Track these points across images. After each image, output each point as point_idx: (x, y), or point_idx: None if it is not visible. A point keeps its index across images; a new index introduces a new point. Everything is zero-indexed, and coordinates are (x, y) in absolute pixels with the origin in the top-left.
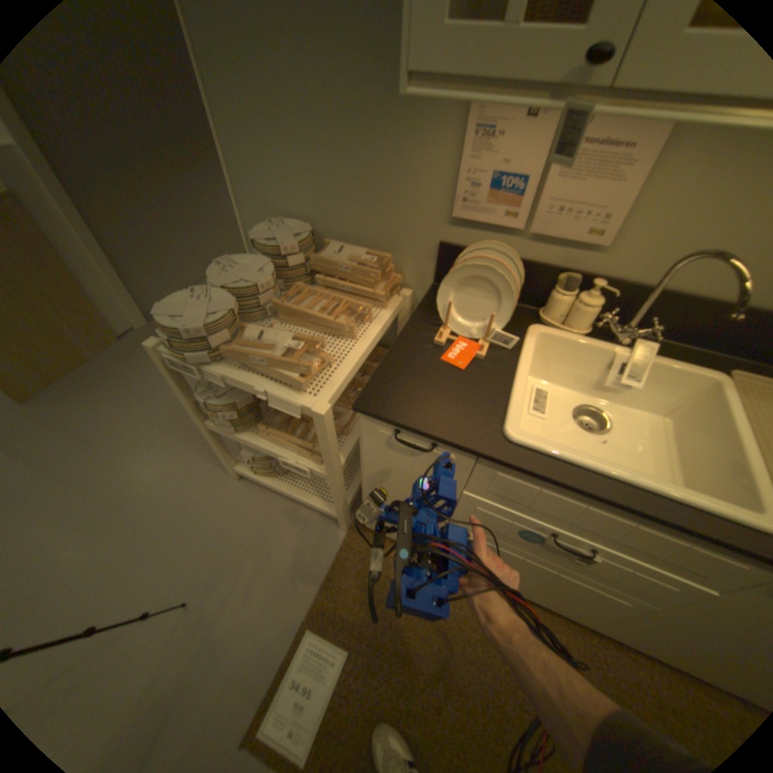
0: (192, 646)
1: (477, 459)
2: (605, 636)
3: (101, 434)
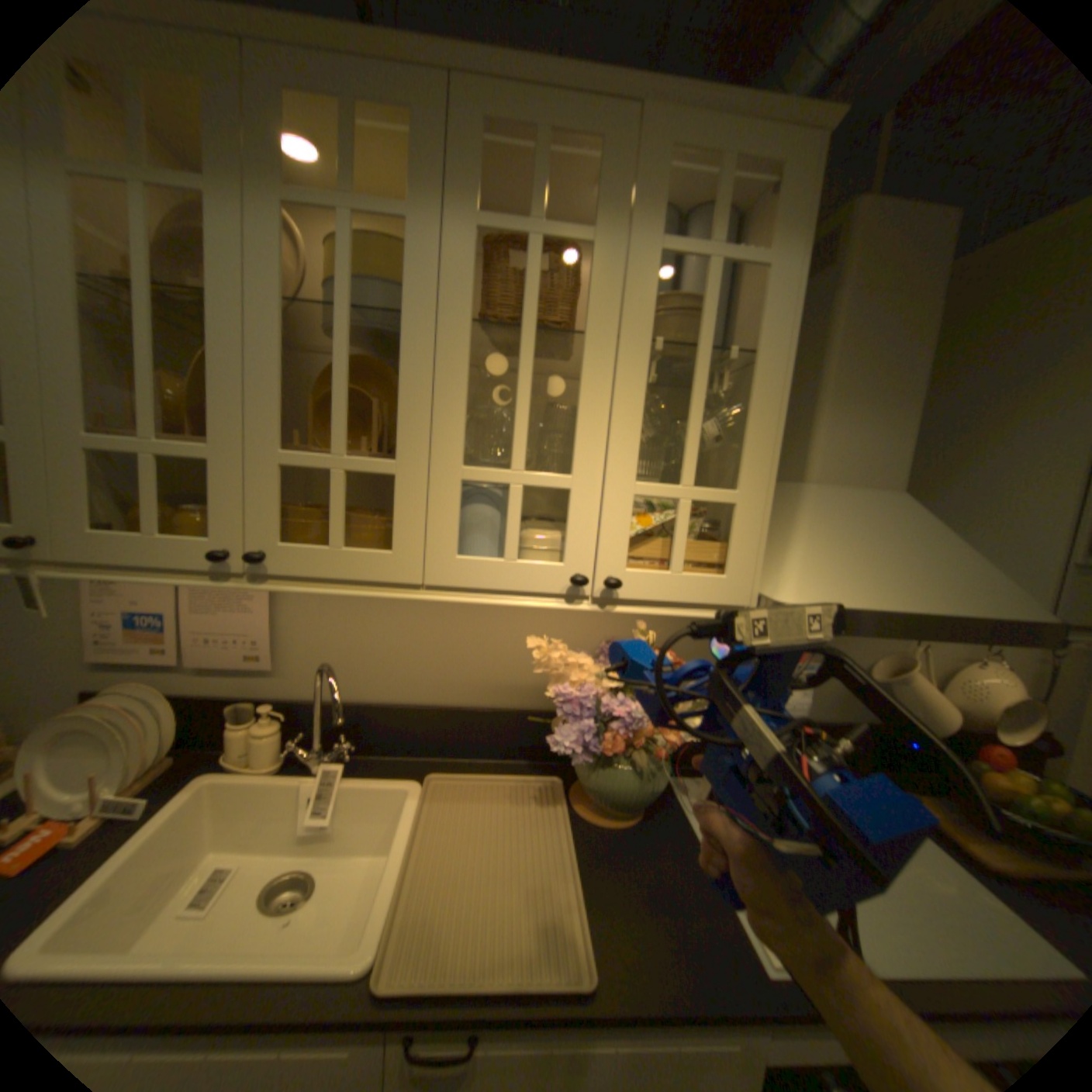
0: None
1: None
2: None
3: None
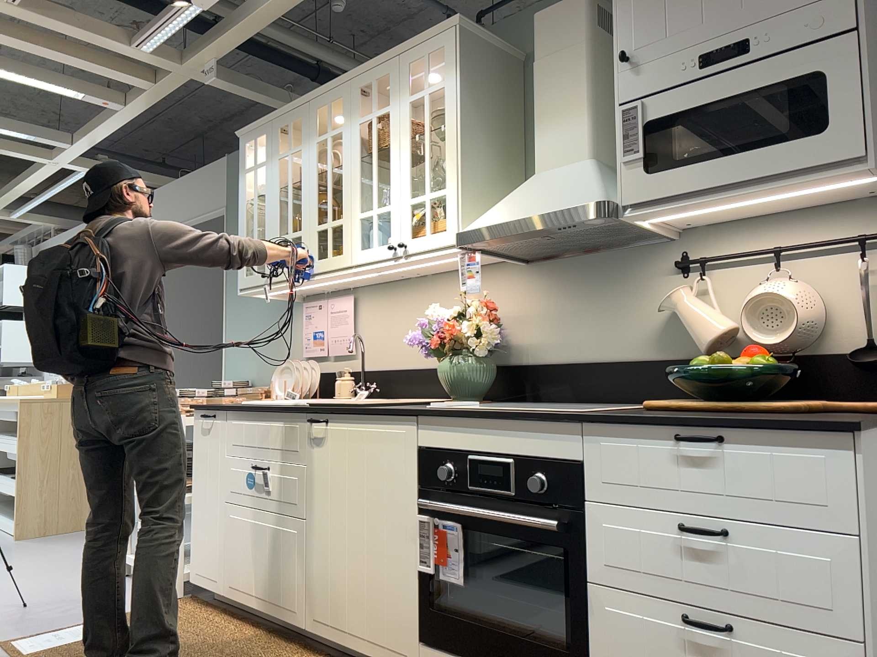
0: (12, 617)
1: (226, 415)
2: (310, 632)
3: (53, 552)
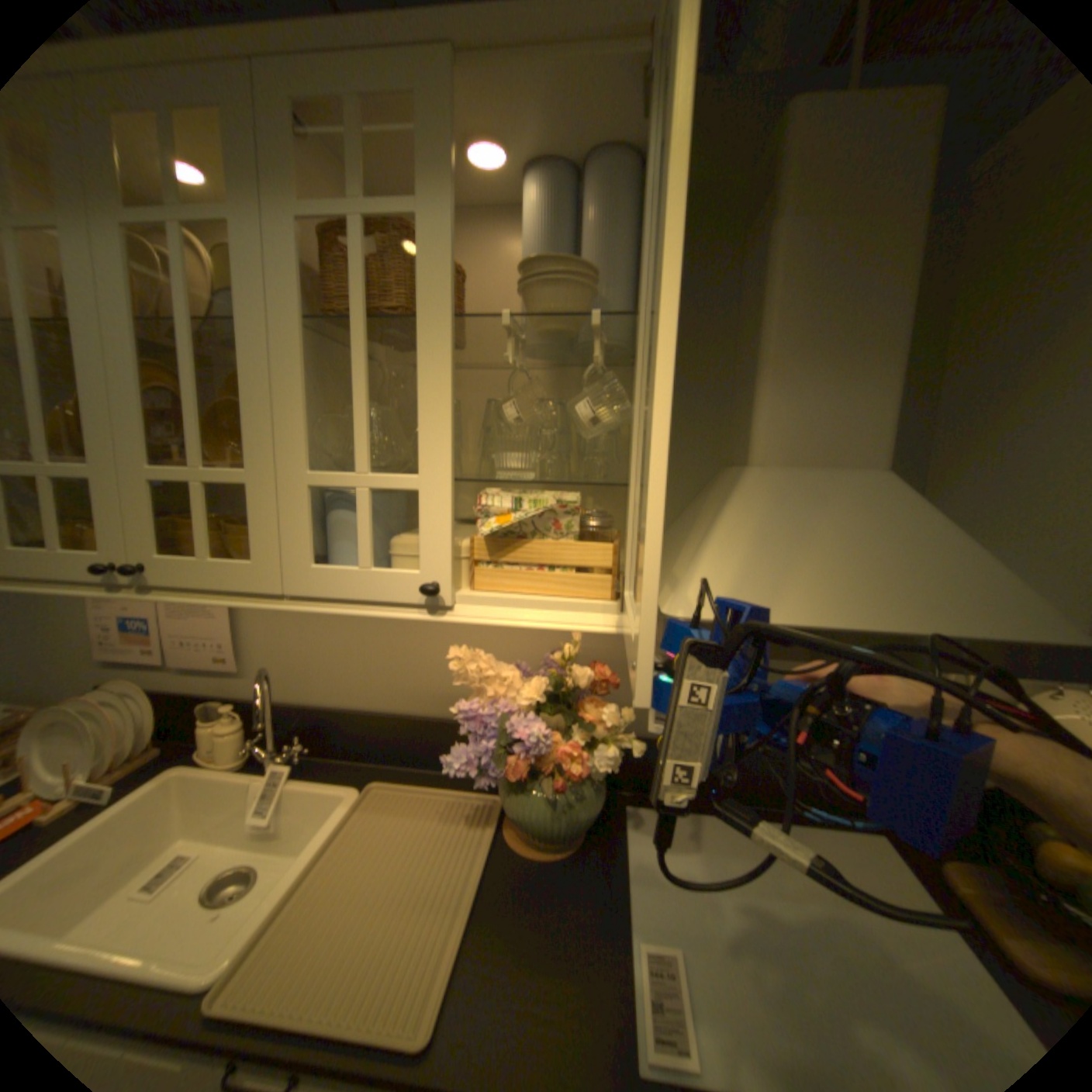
0: None
1: None
2: None
3: None
